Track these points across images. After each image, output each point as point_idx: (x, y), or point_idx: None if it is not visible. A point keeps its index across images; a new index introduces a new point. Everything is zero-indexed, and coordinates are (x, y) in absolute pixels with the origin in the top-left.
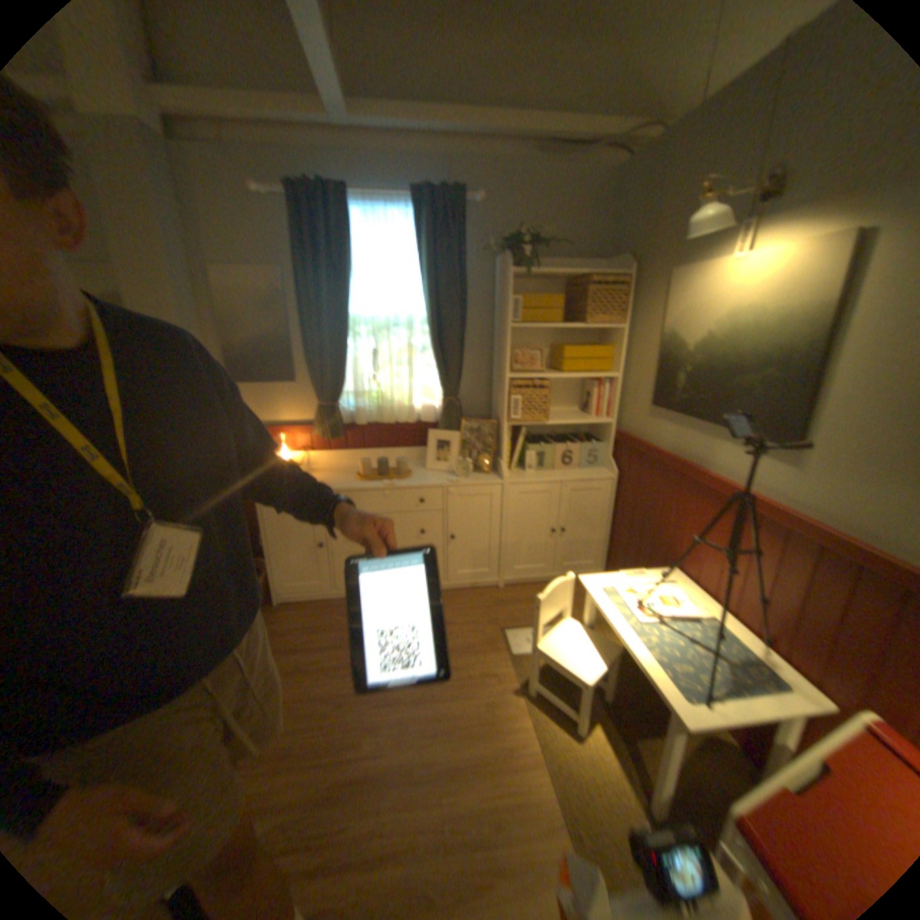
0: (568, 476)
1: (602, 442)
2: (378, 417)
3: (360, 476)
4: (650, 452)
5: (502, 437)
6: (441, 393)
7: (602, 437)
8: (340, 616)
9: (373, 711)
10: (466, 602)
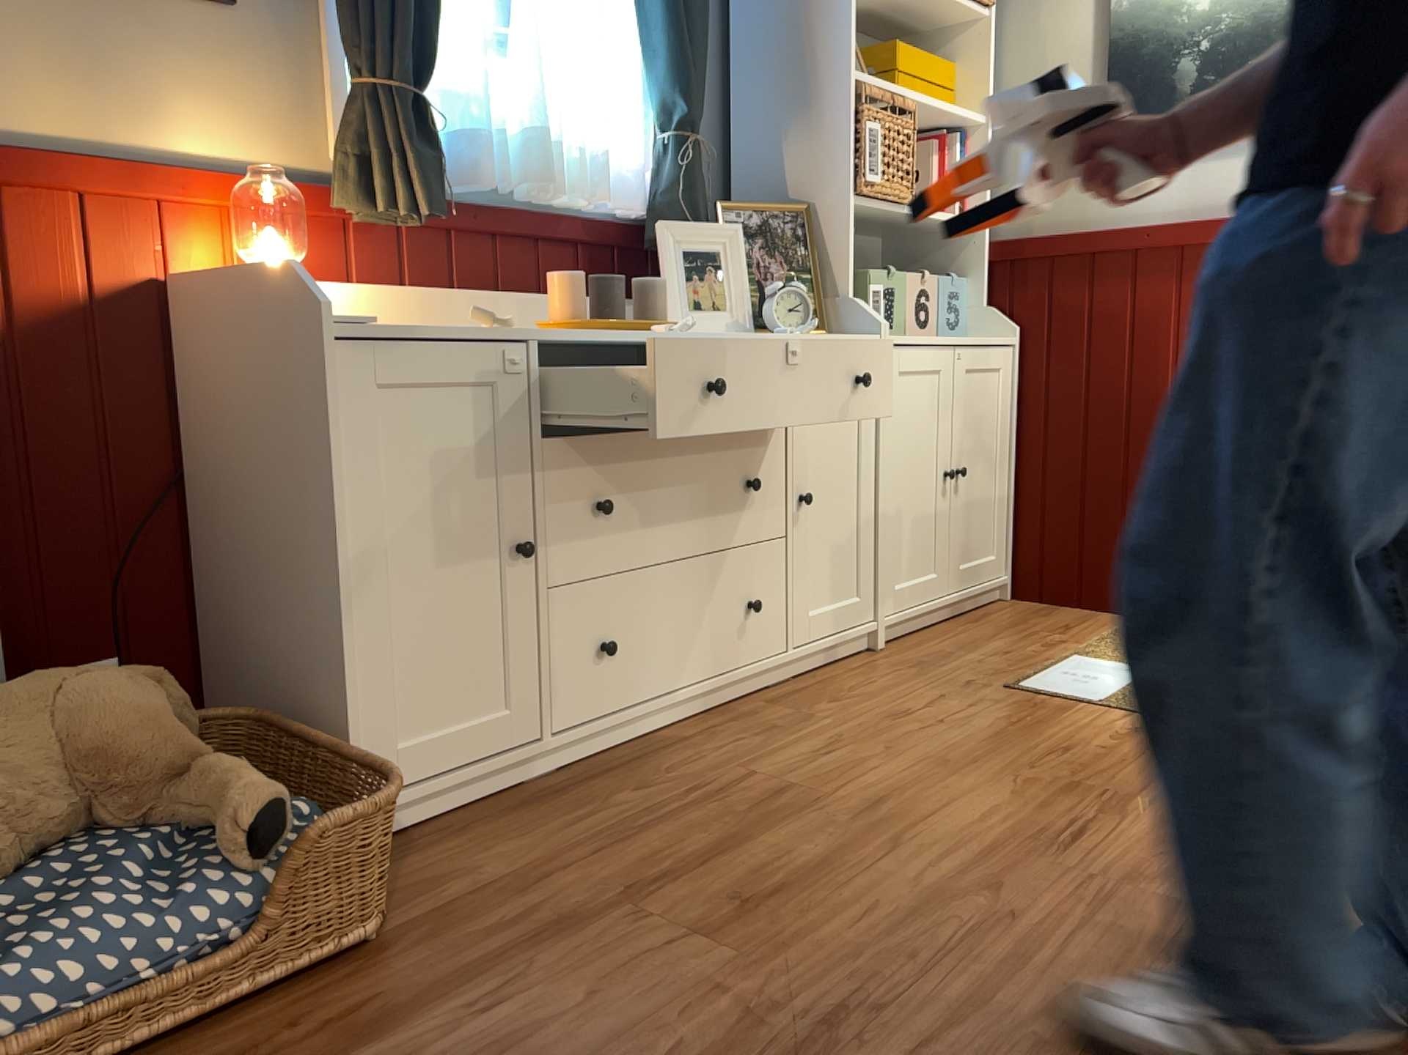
0: (956, 338)
1: (957, 280)
2: (513, 175)
3: (572, 319)
4: (1127, 239)
5: (845, 233)
6: (661, 127)
7: (953, 272)
8: (632, 792)
9: (1074, 857)
10: (864, 681)
